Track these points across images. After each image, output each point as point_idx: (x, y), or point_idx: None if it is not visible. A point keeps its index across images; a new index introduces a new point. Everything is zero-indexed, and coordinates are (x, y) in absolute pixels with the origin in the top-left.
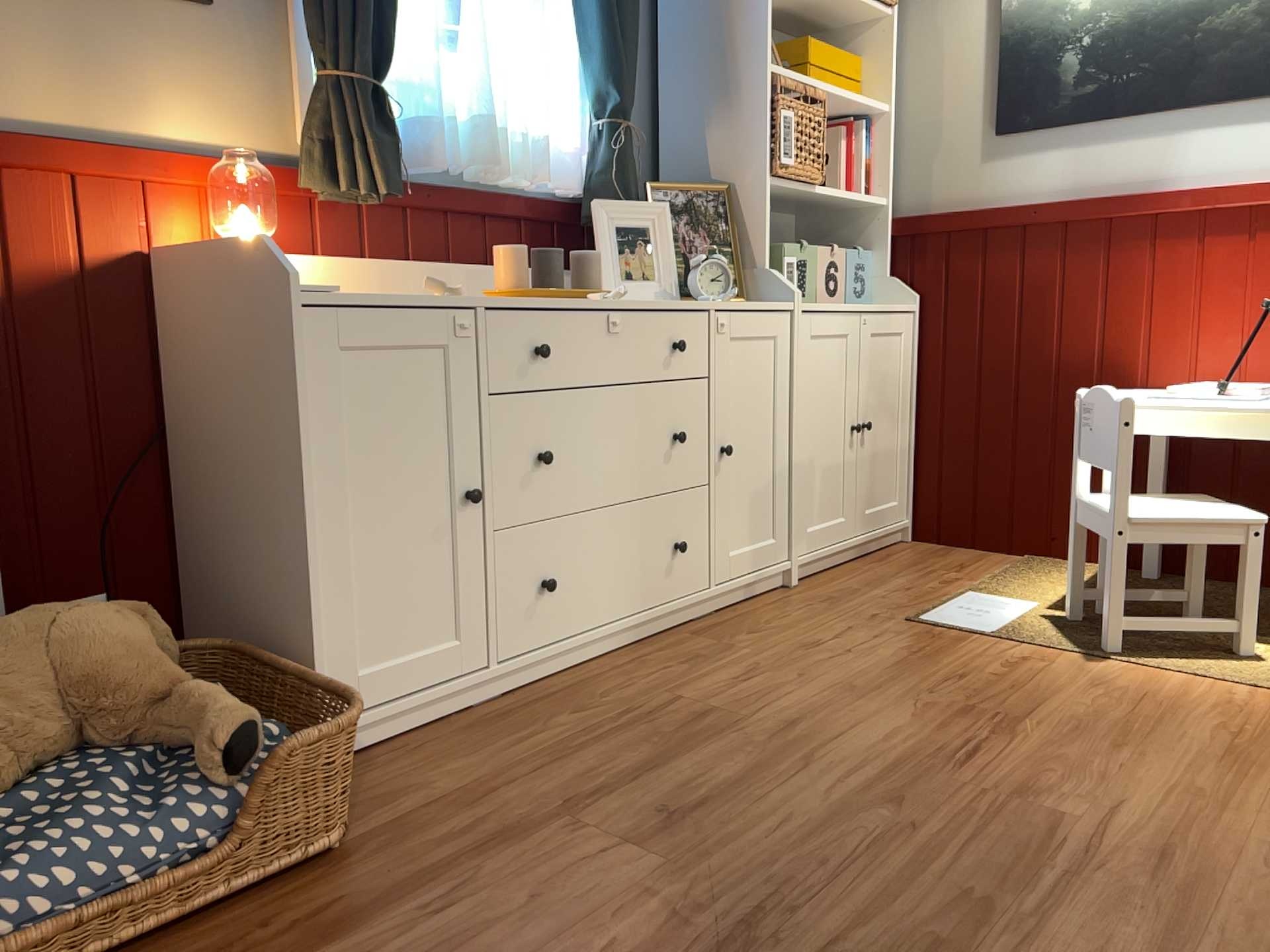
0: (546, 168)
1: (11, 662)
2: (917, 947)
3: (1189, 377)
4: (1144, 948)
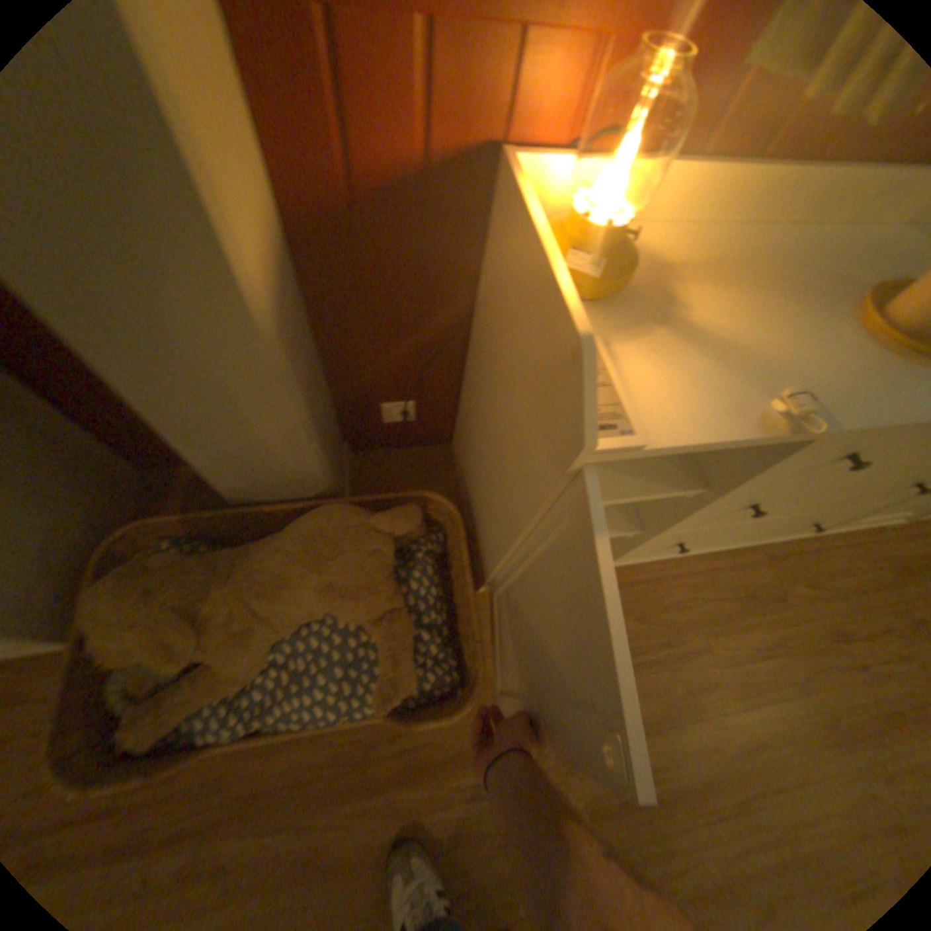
0: None
1: (299, 585)
2: None
3: None
4: None
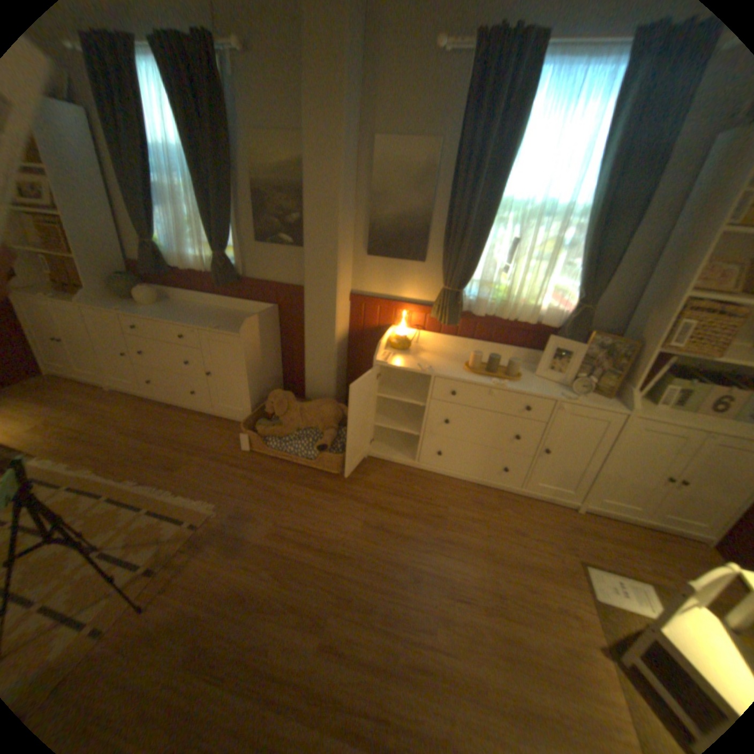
0: (546, 315)
1: (313, 410)
2: (346, 597)
3: None
4: (368, 661)
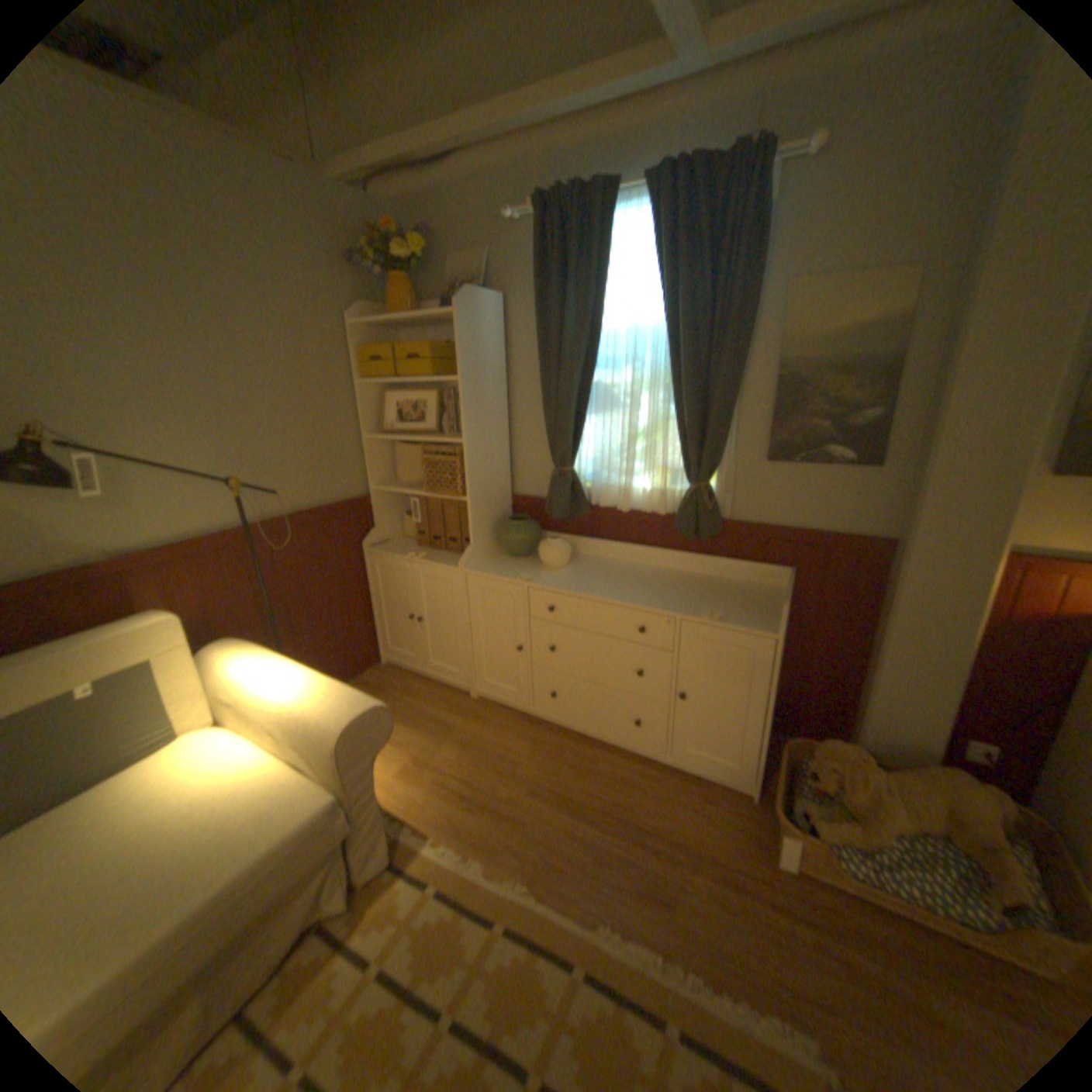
0: None
1: (934, 797)
2: None
3: None
4: None
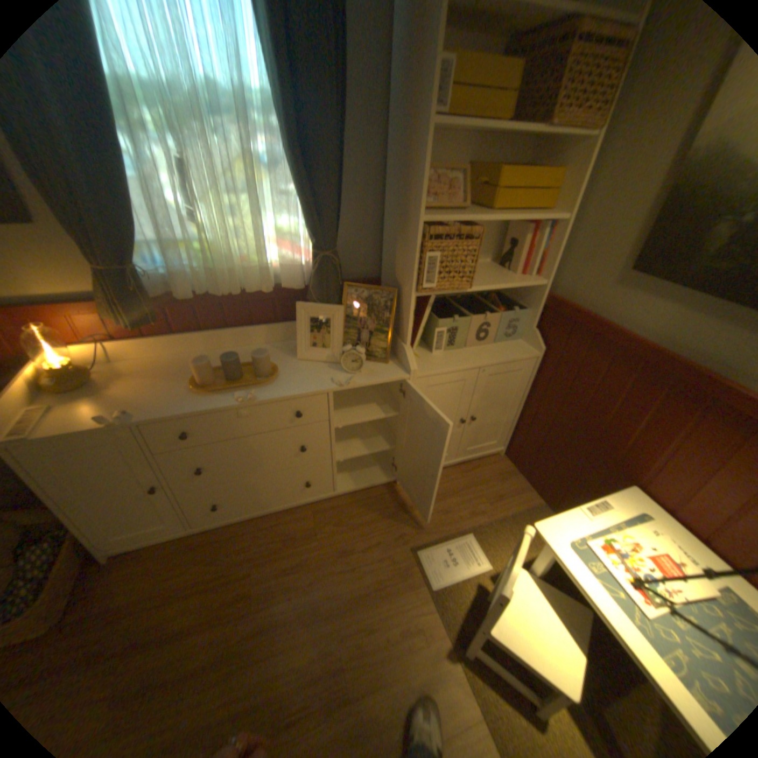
0: (285, 272)
1: None
2: None
3: (678, 510)
4: None
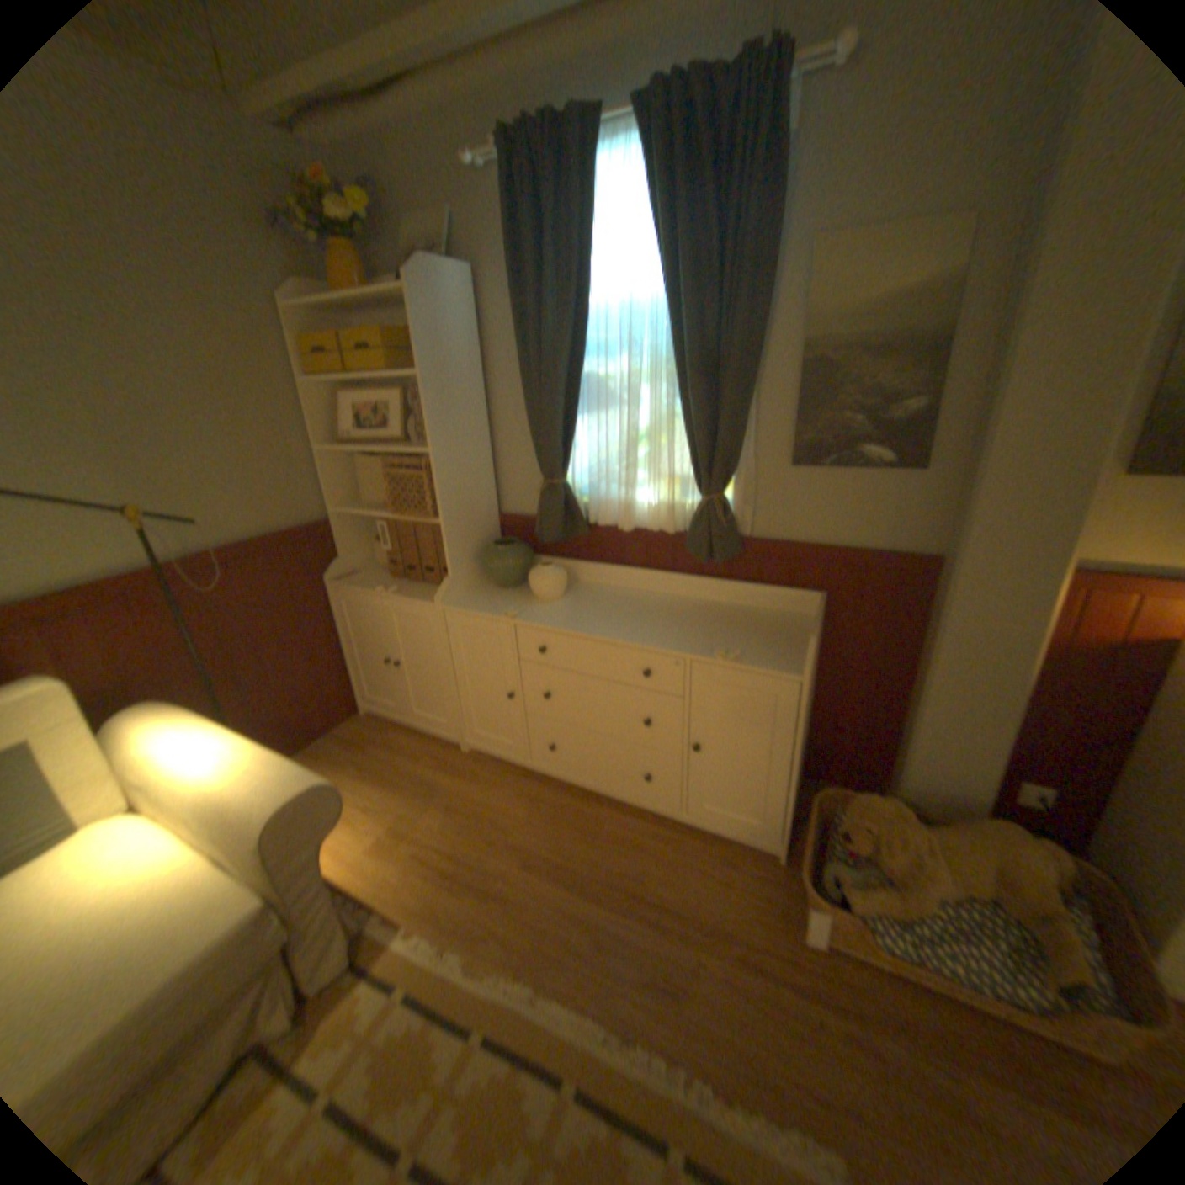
0: None
1: (982, 857)
2: None
3: None
4: None
